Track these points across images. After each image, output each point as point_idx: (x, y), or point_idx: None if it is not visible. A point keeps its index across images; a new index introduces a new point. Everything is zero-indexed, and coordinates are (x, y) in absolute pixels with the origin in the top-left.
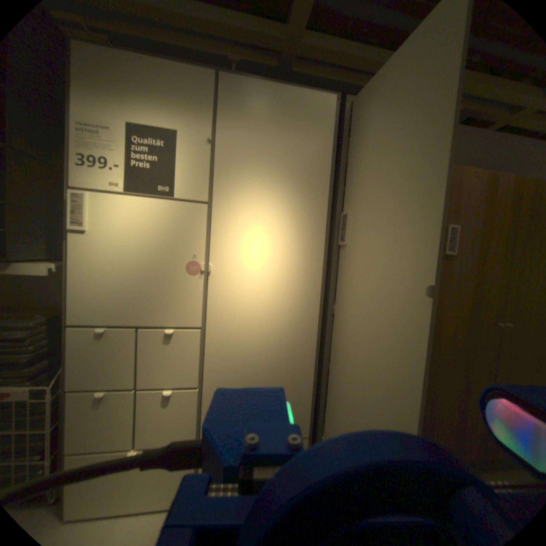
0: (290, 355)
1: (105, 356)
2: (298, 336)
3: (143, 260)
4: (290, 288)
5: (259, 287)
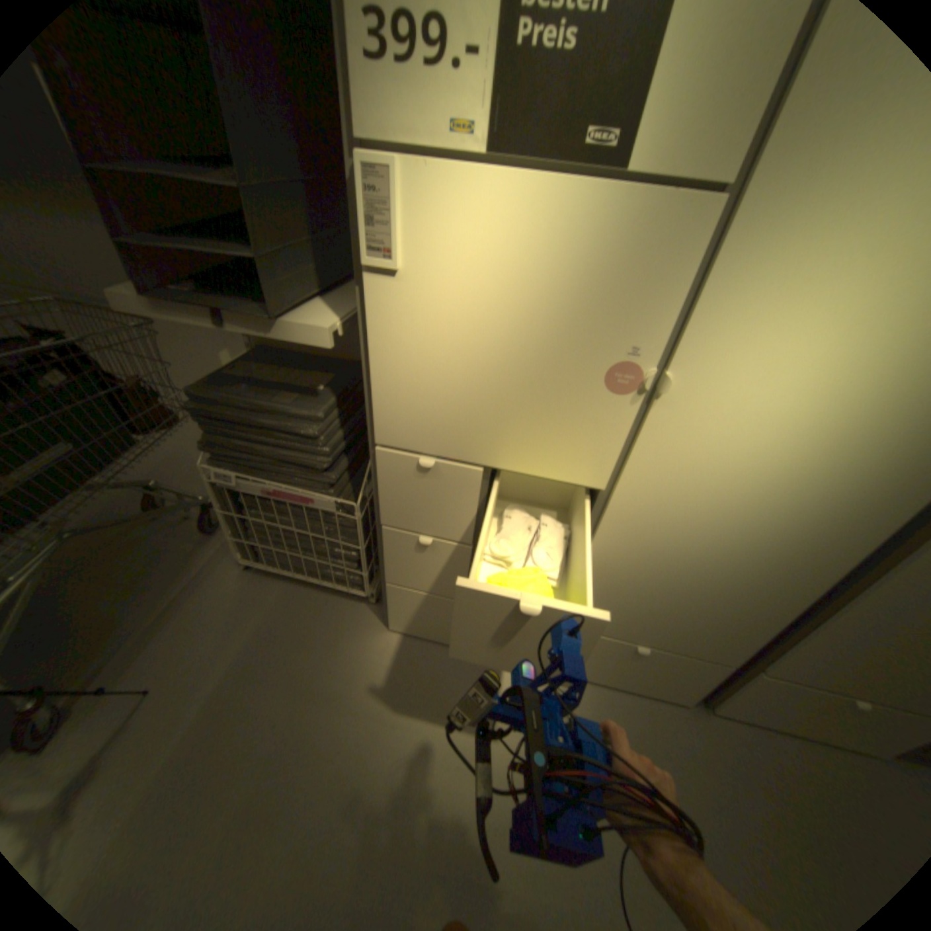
0: (776, 569)
1: (434, 494)
2: (816, 546)
3: (513, 343)
4: (866, 455)
5: (779, 439)
